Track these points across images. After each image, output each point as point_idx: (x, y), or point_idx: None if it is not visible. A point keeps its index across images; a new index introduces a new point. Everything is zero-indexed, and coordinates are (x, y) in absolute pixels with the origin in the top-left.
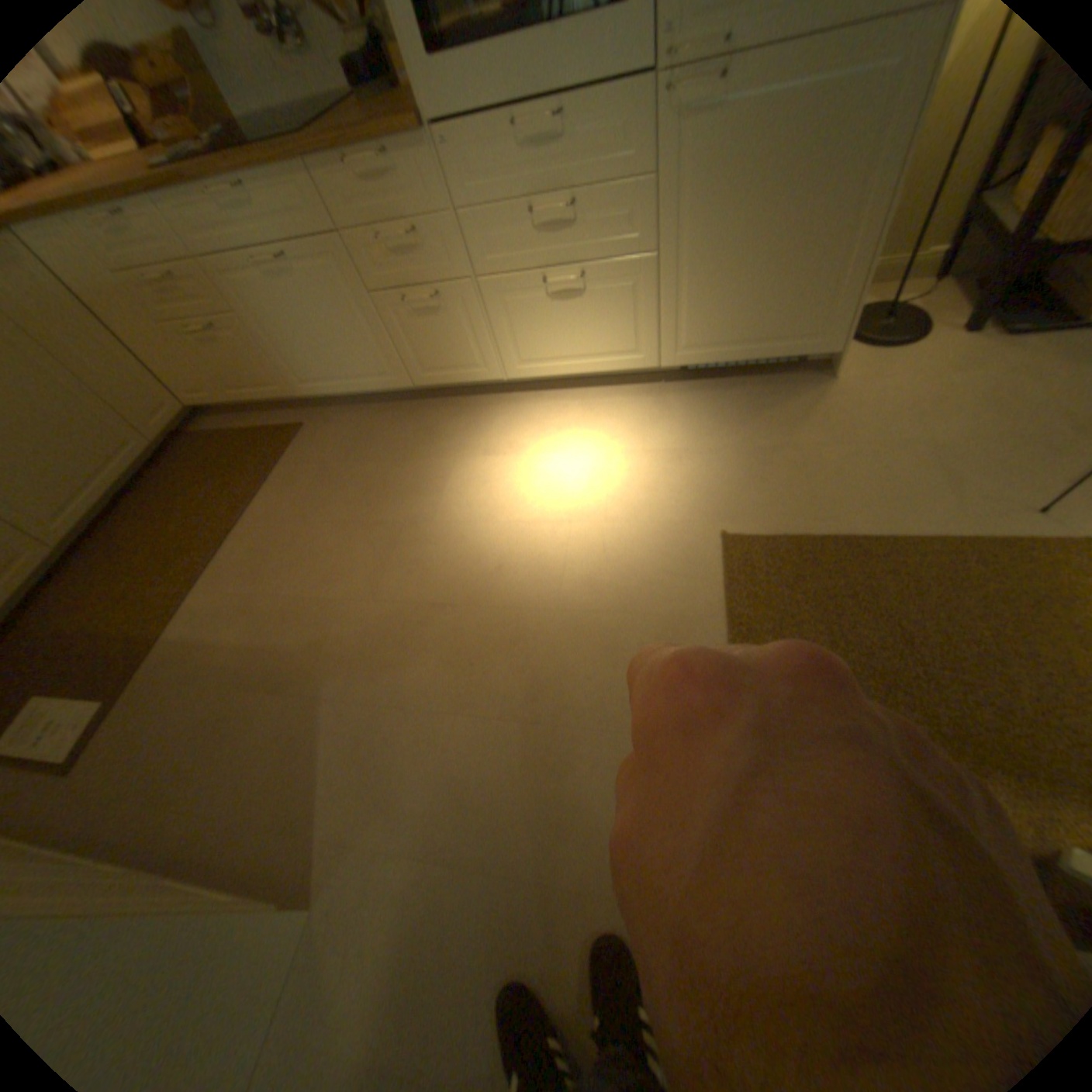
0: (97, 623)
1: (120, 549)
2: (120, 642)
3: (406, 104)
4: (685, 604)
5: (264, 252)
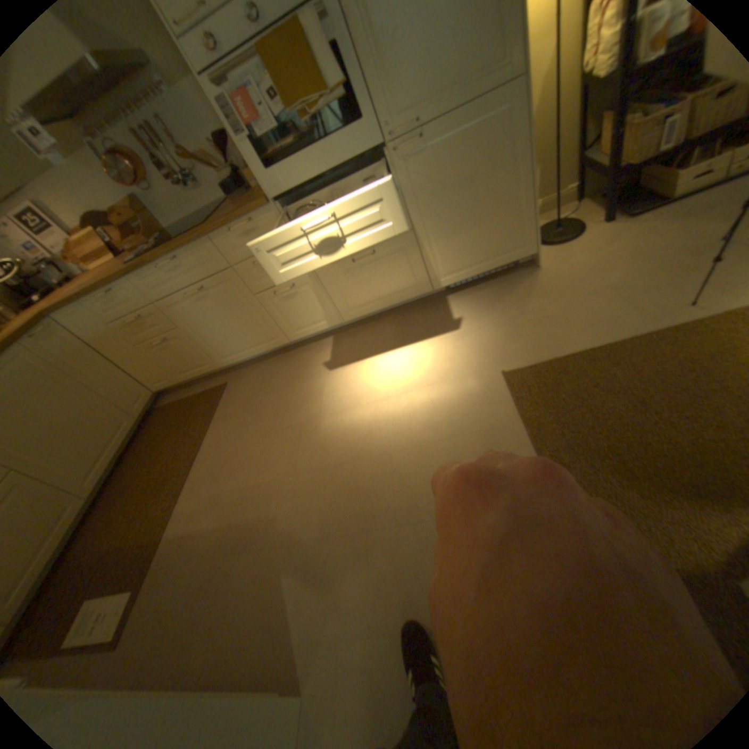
0: (119, 540)
1: (127, 489)
2: (137, 548)
3: (259, 194)
4: (494, 421)
5: (193, 289)
